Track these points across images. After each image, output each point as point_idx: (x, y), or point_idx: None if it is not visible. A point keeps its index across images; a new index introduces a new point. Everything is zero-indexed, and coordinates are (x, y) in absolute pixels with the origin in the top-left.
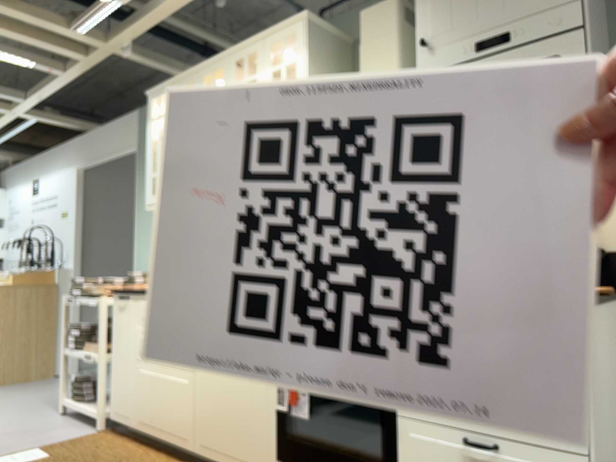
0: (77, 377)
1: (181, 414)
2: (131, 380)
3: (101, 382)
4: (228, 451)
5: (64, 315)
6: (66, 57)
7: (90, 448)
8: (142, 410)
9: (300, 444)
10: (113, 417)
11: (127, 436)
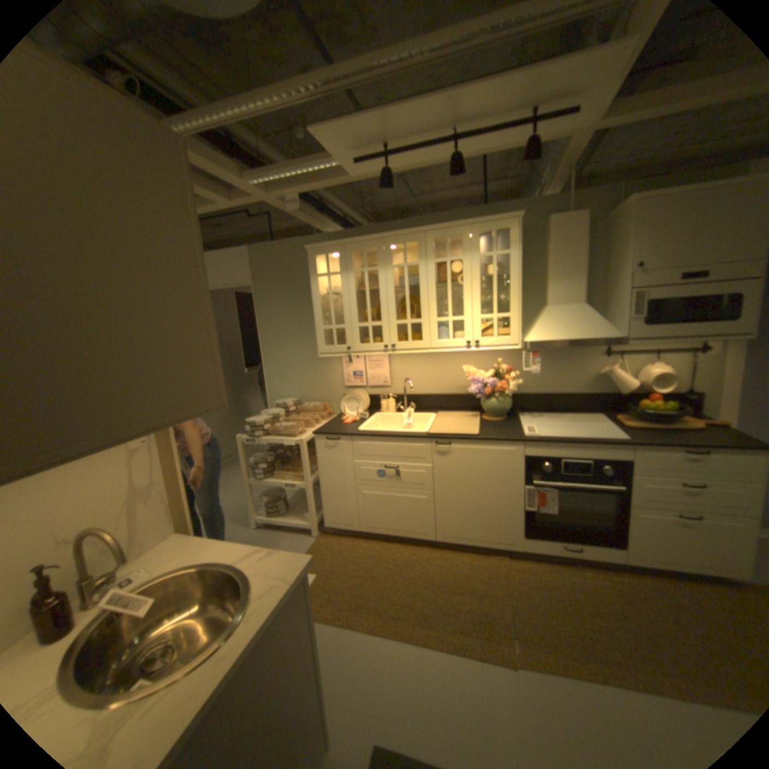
0: (268, 499)
1: (421, 519)
2: (353, 499)
3: (313, 503)
4: (476, 537)
5: (243, 453)
6: (207, 200)
7: (335, 555)
8: (372, 519)
9: (548, 528)
10: (332, 525)
11: (344, 535)
